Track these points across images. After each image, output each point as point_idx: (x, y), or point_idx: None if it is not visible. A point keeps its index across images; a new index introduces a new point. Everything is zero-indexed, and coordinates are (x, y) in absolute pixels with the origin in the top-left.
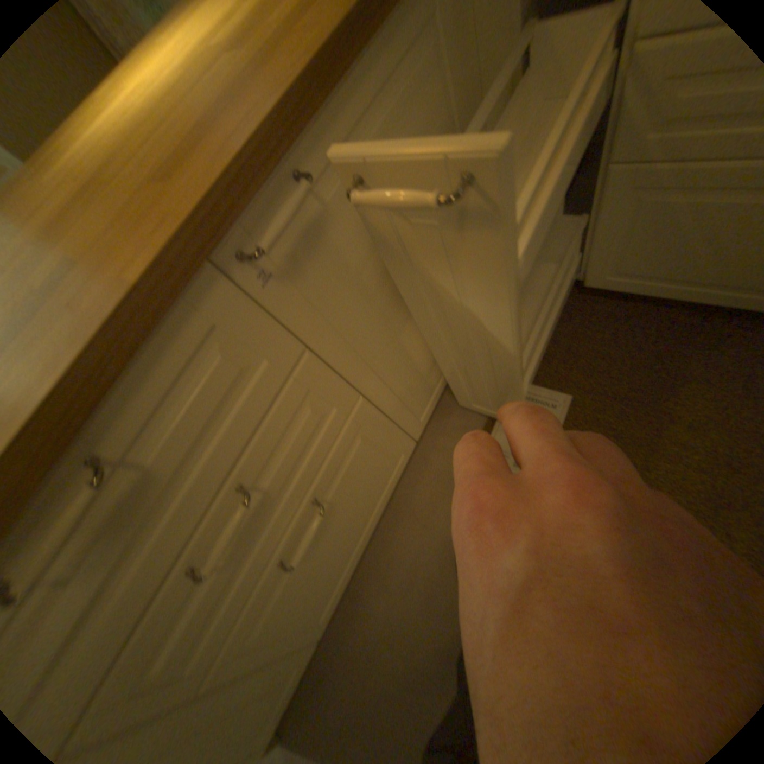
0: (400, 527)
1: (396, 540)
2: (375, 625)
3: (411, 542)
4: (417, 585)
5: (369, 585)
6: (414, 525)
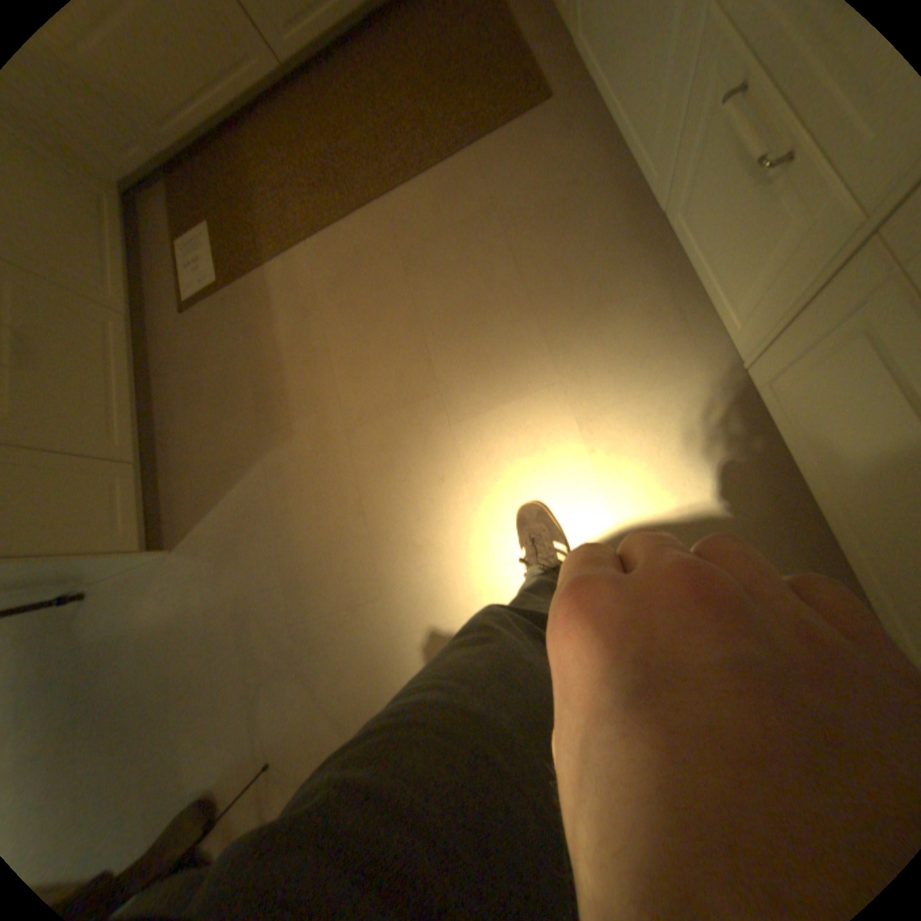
0: (166, 380)
1: (167, 389)
2: (183, 438)
3: (176, 379)
4: (191, 394)
5: (168, 426)
6: (172, 370)
